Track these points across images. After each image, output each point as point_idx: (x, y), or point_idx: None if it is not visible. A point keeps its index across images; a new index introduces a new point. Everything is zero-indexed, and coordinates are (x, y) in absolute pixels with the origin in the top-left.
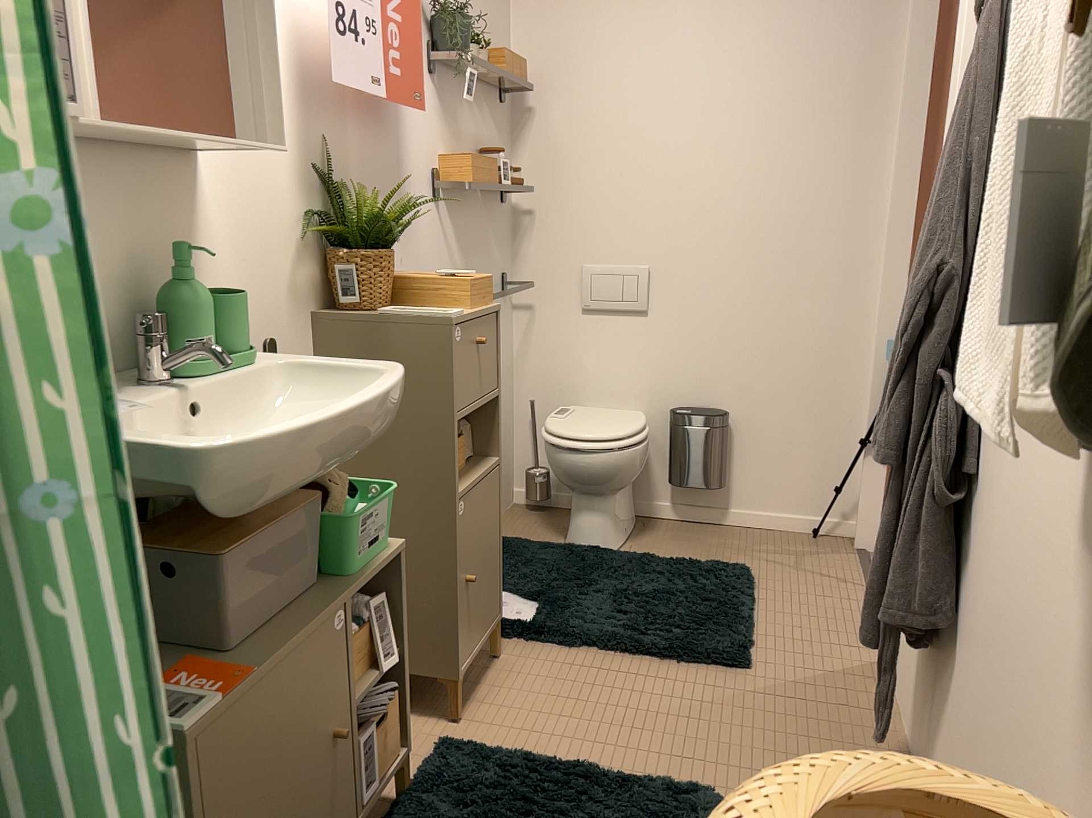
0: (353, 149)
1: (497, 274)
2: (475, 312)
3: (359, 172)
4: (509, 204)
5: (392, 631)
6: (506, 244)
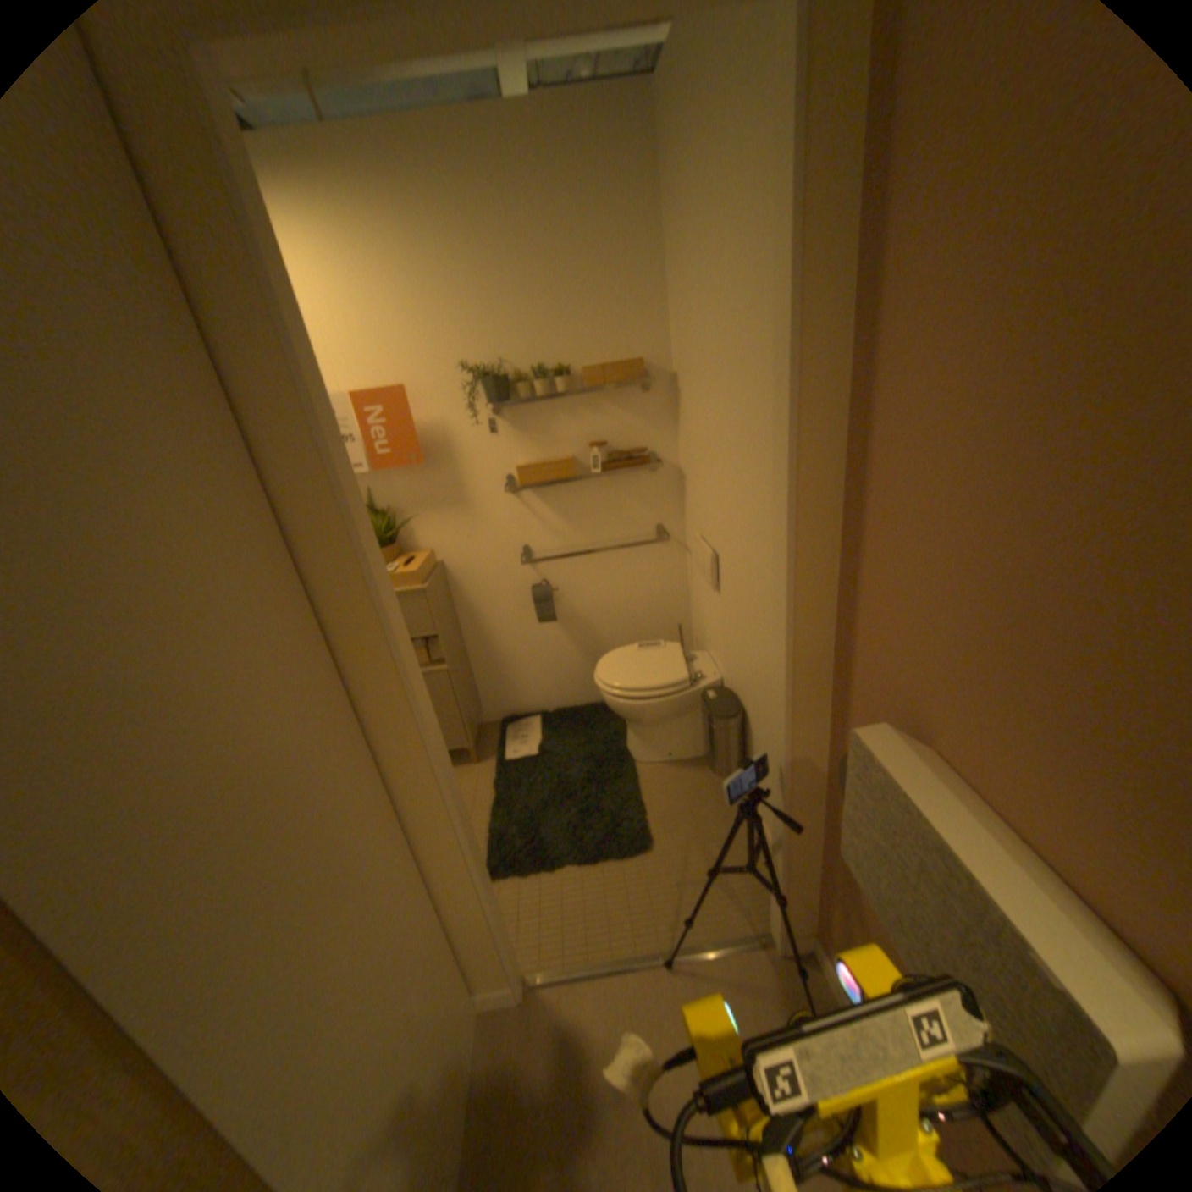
0: (398, 487)
1: (643, 528)
2: None
3: (407, 498)
4: (670, 469)
5: None
6: (664, 503)
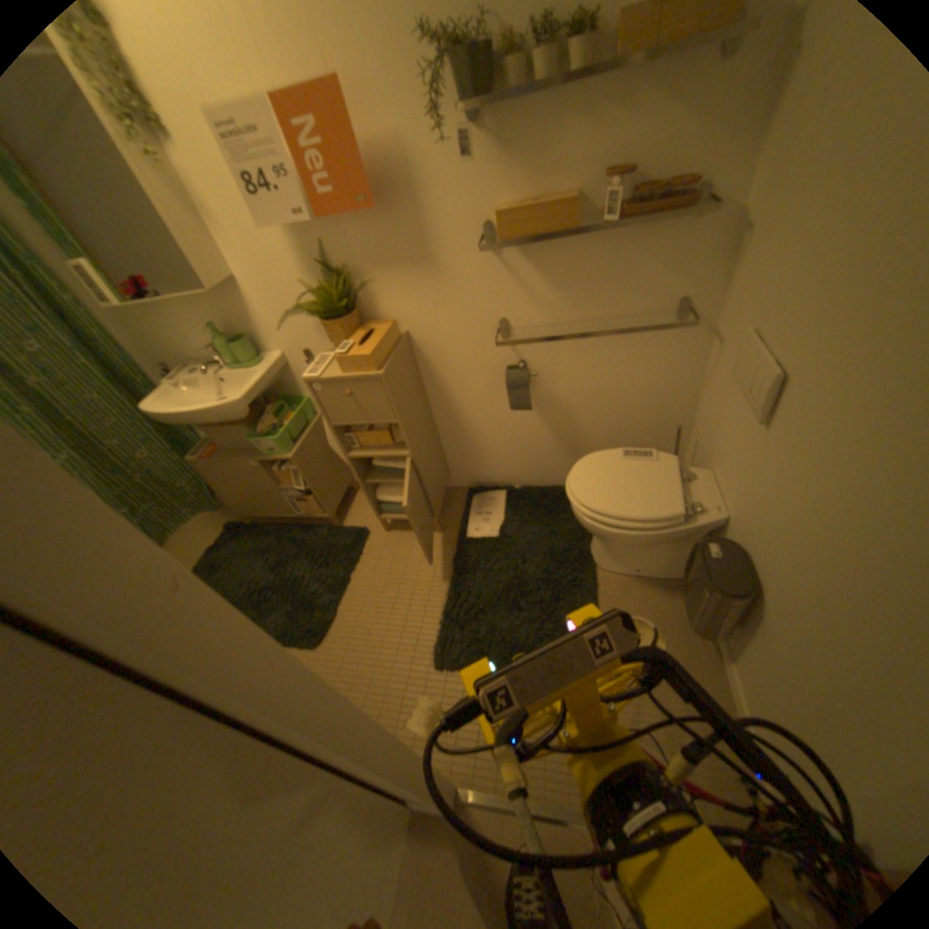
0: (350, 237)
1: (661, 300)
2: (339, 377)
3: (362, 252)
4: (728, 209)
5: (300, 480)
6: (703, 264)
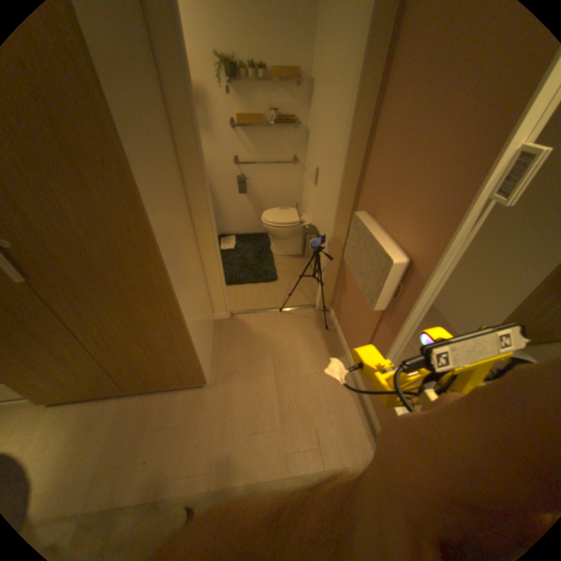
0: None
1: (290, 156)
2: None
3: None
4: (305, 129)
5: None
6: (300, 146)
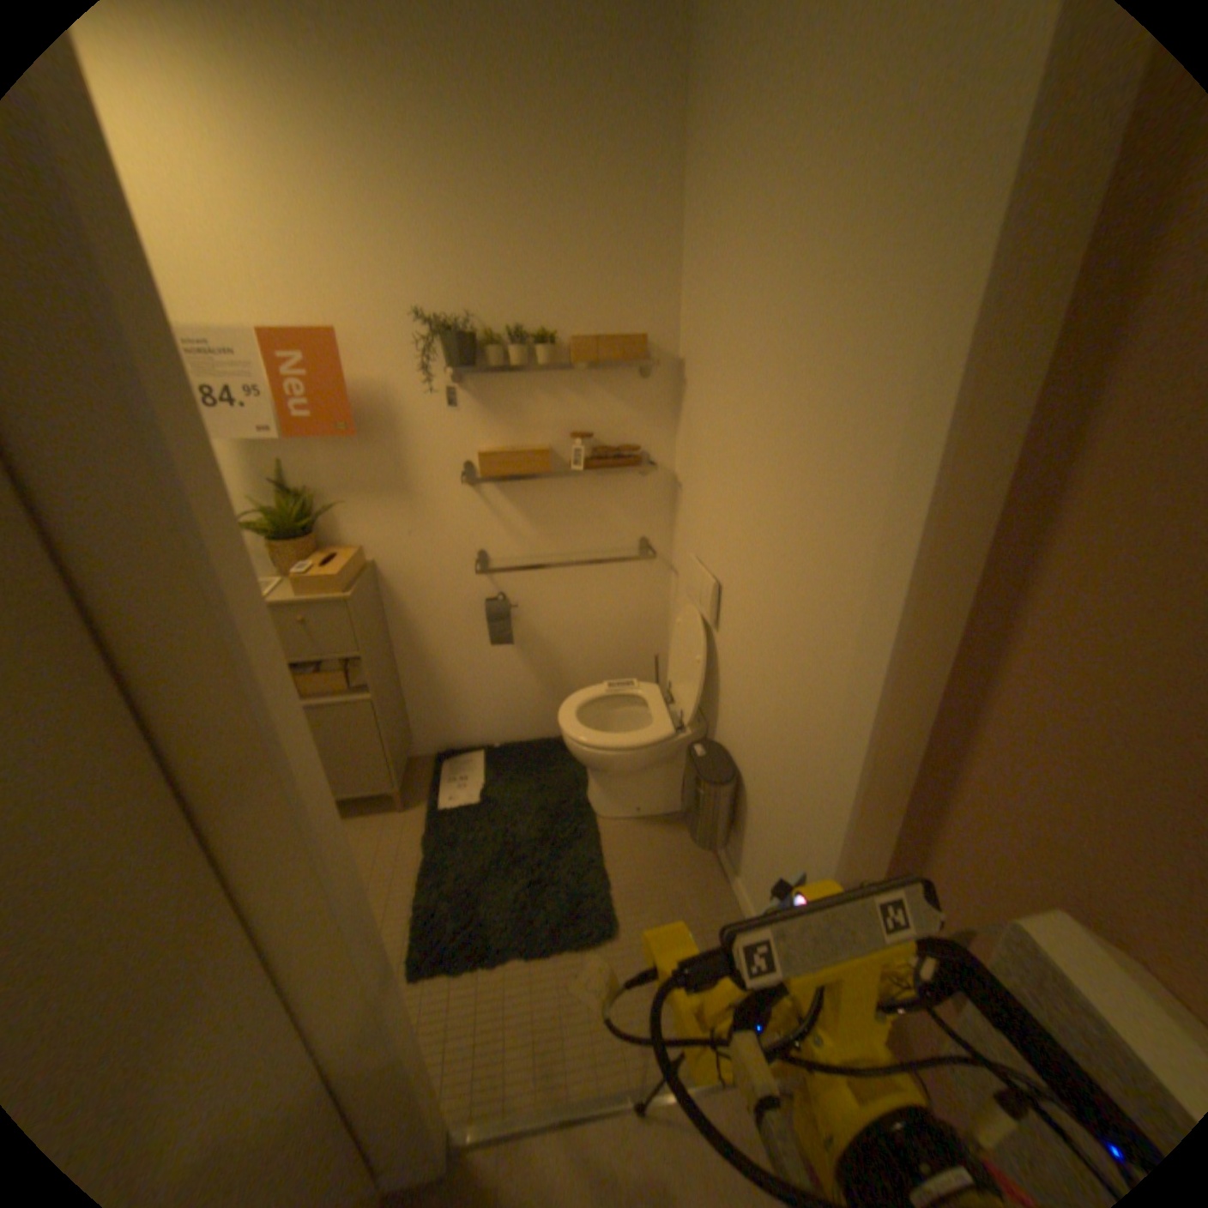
0: (320, 462)
1: (625, 540)
2: (293, 601)
3: (332, 477)
4: (663, 474)
5: None
6: (653, 513)
